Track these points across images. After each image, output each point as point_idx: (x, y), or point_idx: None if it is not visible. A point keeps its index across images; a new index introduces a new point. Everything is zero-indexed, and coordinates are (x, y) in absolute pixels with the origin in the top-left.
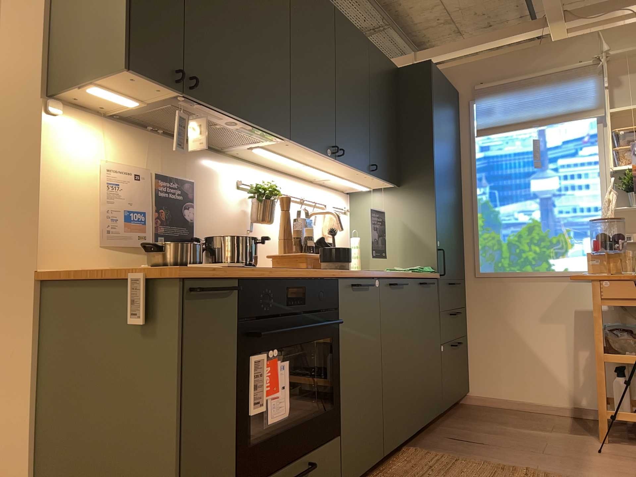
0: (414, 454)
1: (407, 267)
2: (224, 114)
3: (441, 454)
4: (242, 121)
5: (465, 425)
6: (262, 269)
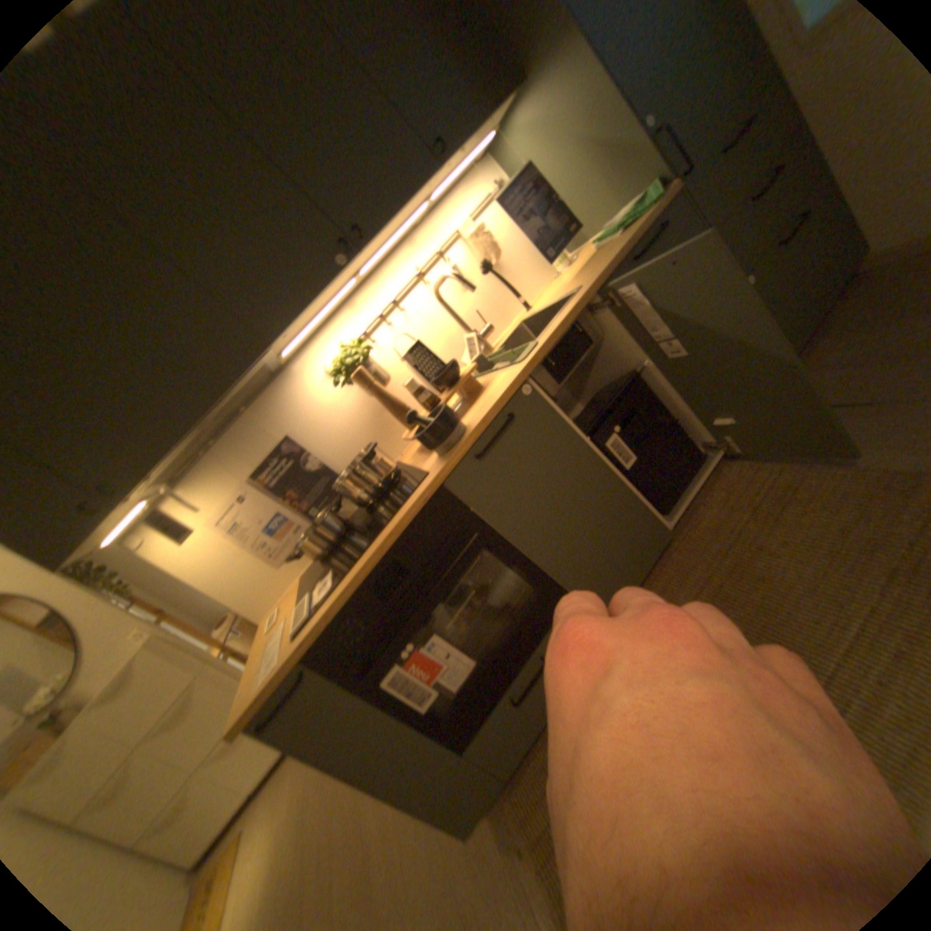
0: (736, 476)
1: (625, 202)
2: (177, 443)
3: (781, 464)
4: (200, 418)
5: (849, 349)
6: (328, 597)
